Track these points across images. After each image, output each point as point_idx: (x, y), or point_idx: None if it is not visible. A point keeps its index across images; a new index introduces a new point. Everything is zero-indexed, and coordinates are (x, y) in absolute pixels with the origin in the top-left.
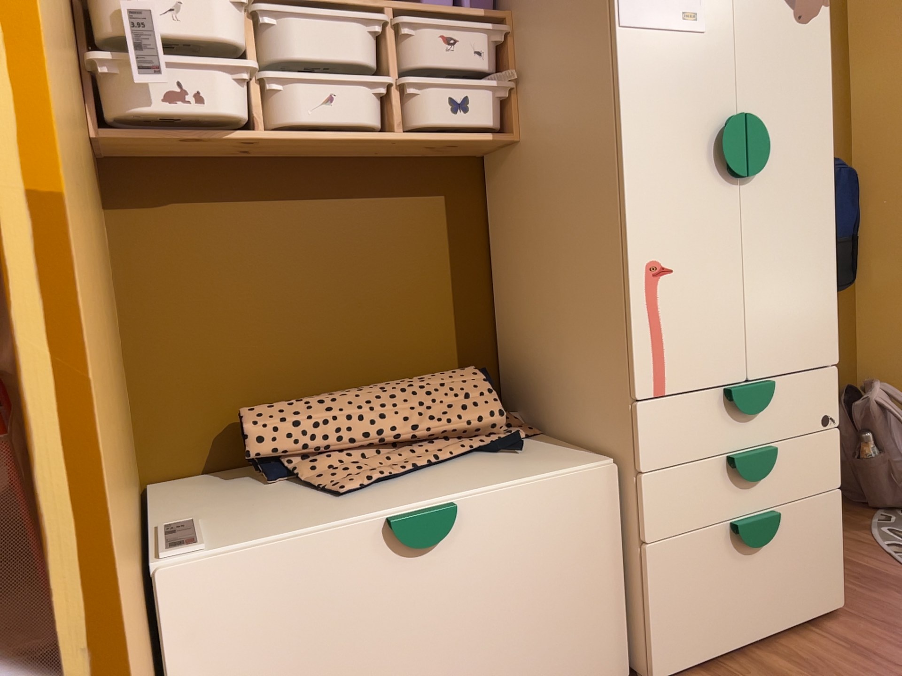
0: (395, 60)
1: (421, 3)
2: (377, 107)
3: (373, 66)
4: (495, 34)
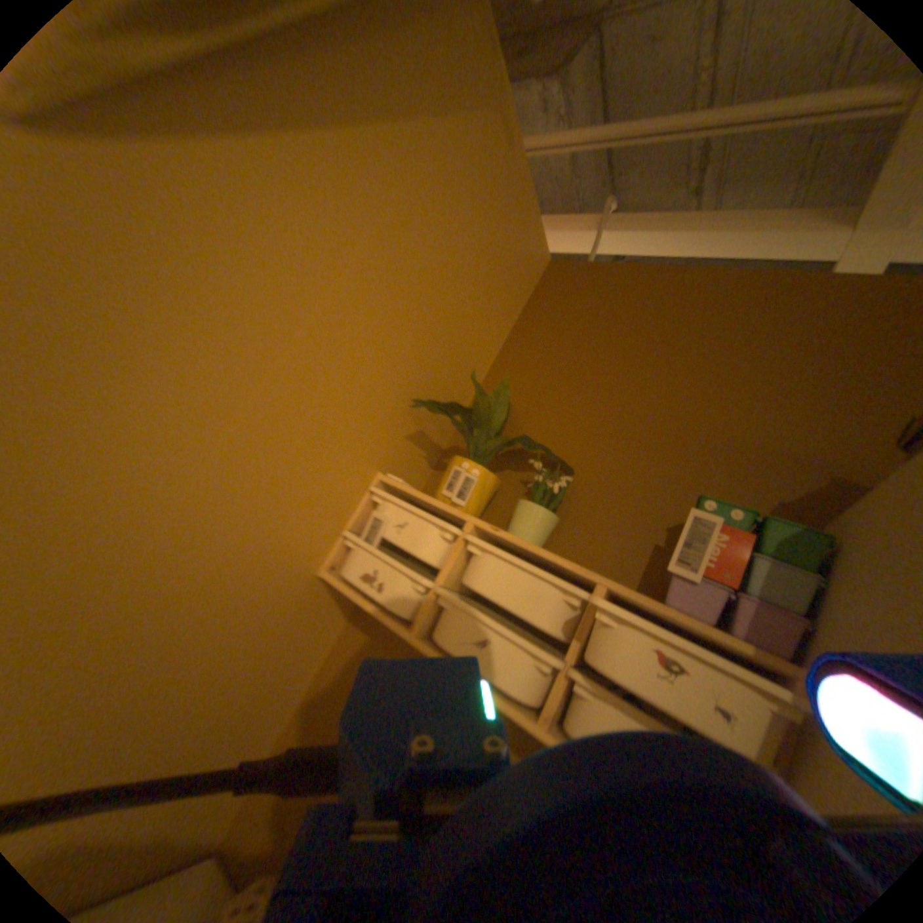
0: (581, 644)
1: (650, 600)
2: (538, 683)
3: (571, 636)
4: (760, 692)
